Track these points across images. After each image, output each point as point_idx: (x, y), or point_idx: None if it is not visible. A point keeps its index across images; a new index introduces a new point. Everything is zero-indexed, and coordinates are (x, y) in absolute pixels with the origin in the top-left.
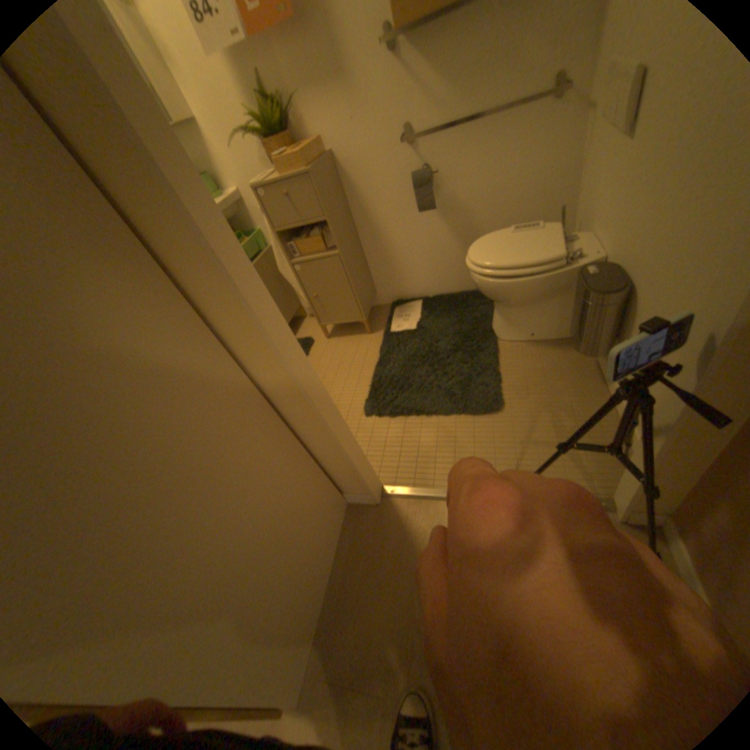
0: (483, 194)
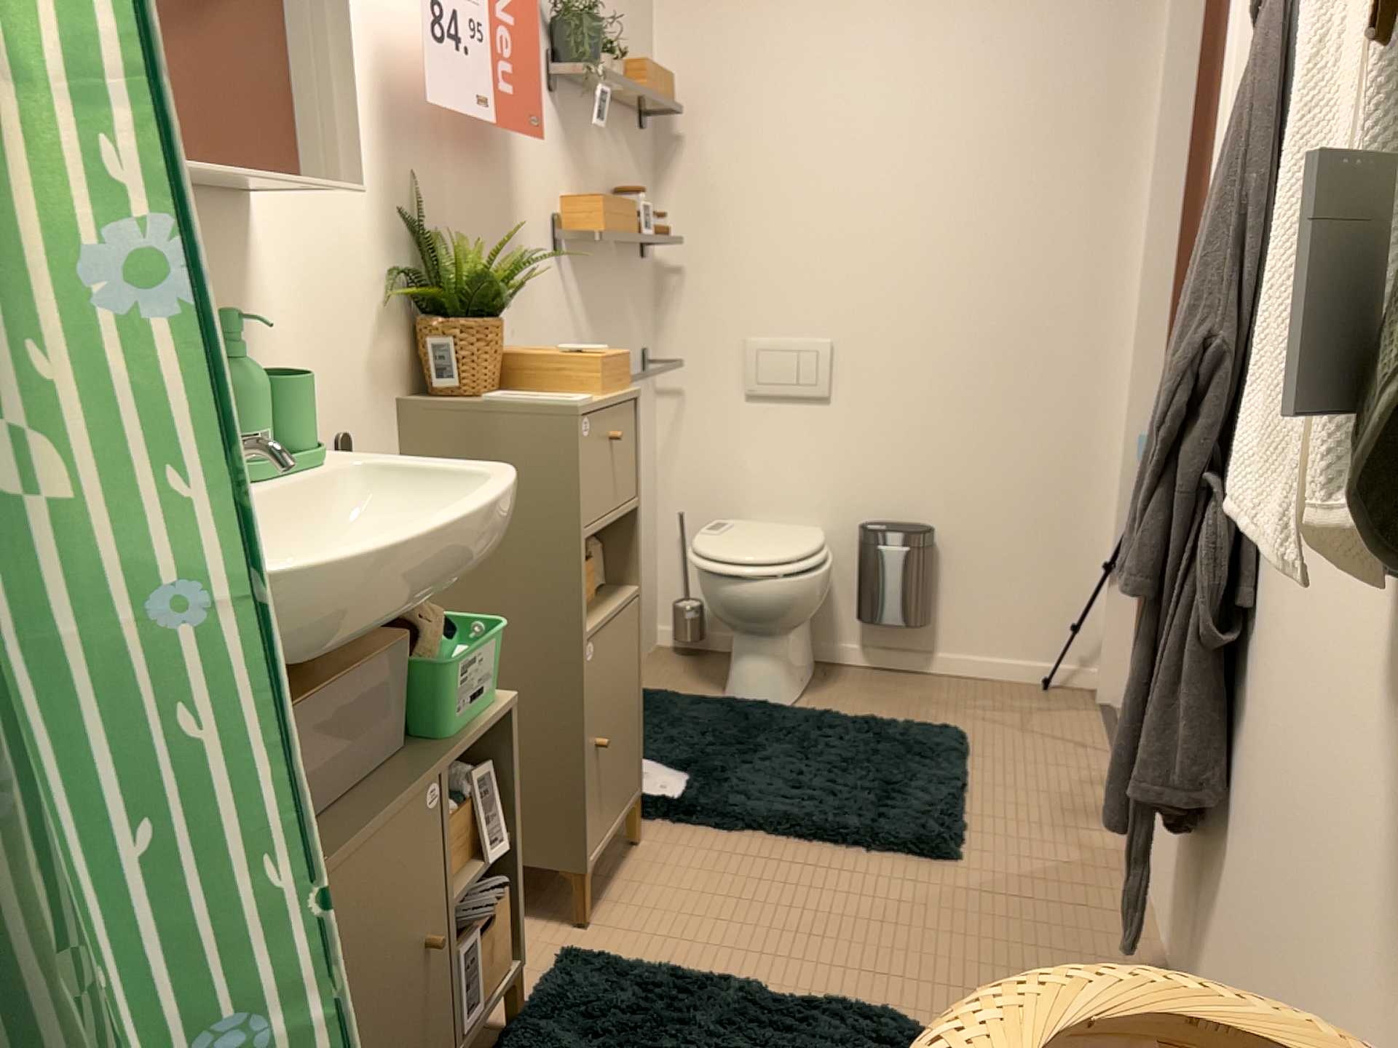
0: None
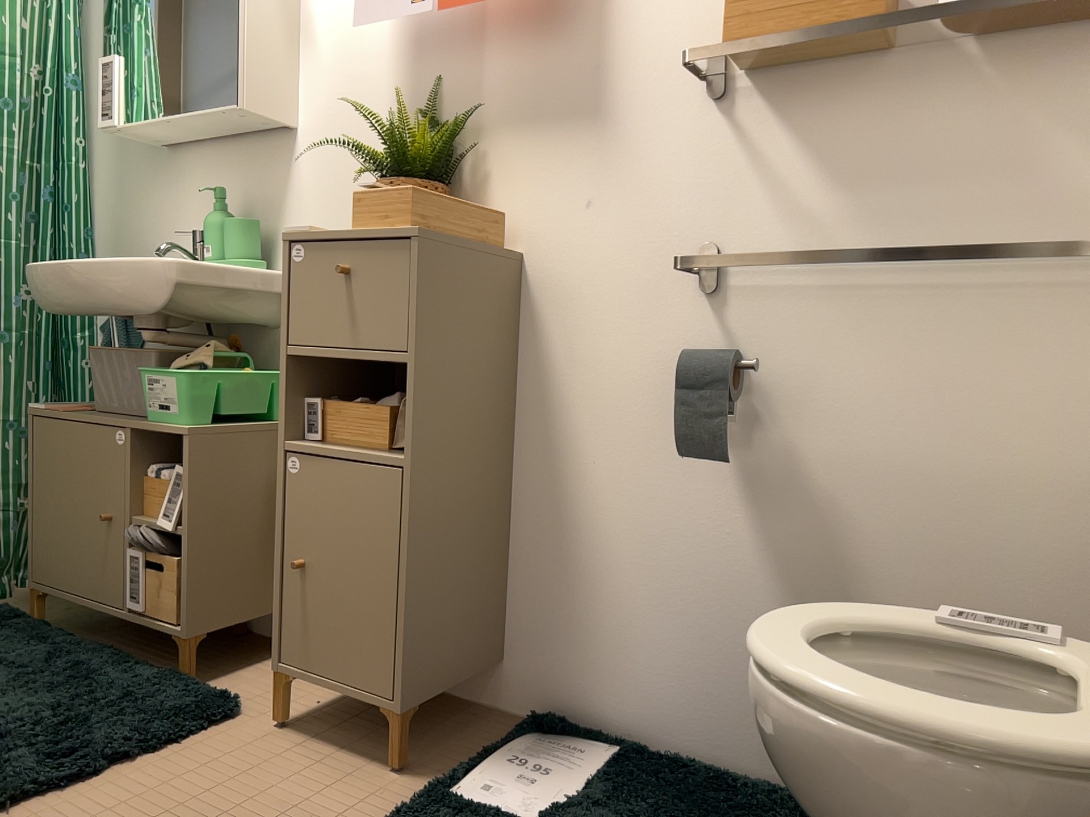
0: (886, 485)
